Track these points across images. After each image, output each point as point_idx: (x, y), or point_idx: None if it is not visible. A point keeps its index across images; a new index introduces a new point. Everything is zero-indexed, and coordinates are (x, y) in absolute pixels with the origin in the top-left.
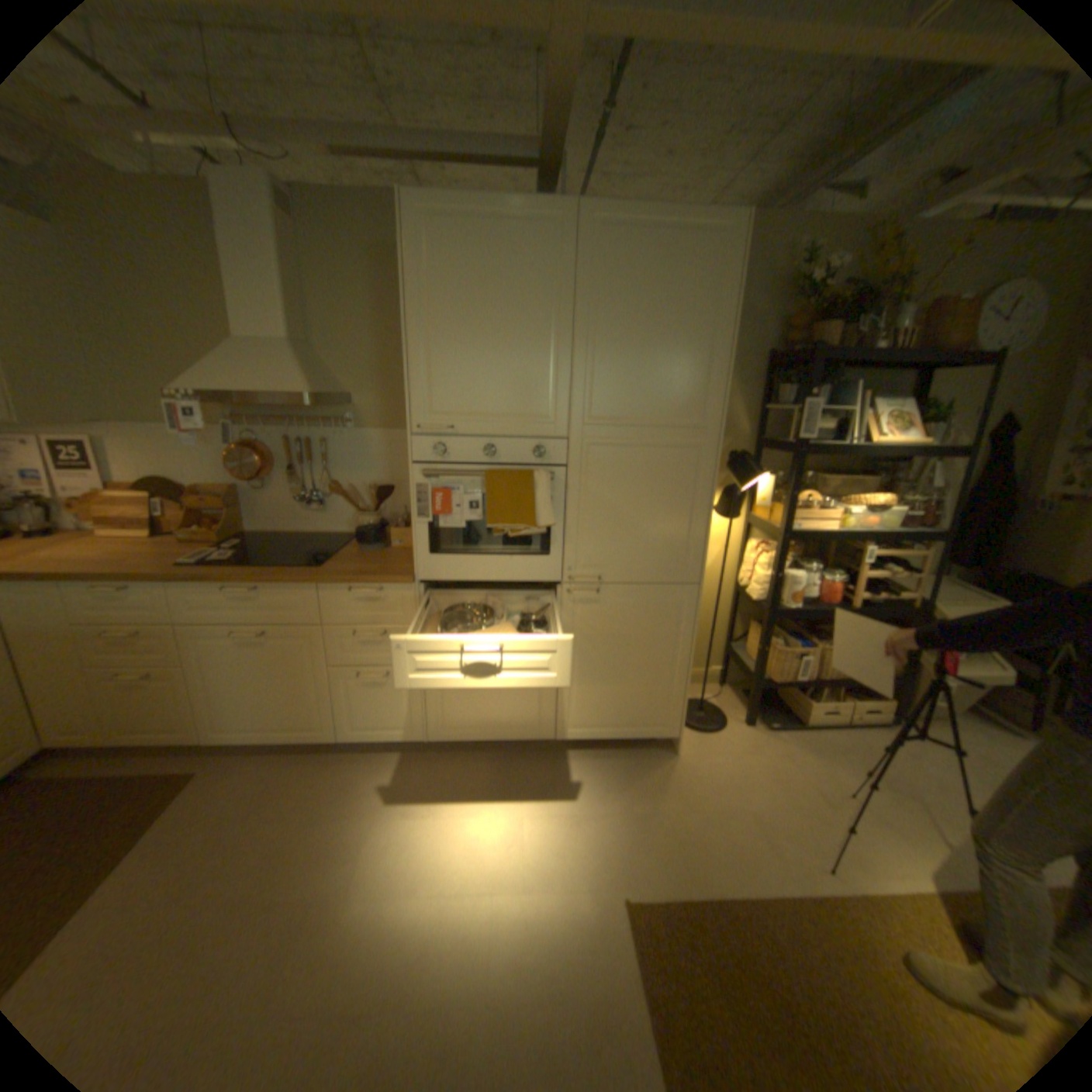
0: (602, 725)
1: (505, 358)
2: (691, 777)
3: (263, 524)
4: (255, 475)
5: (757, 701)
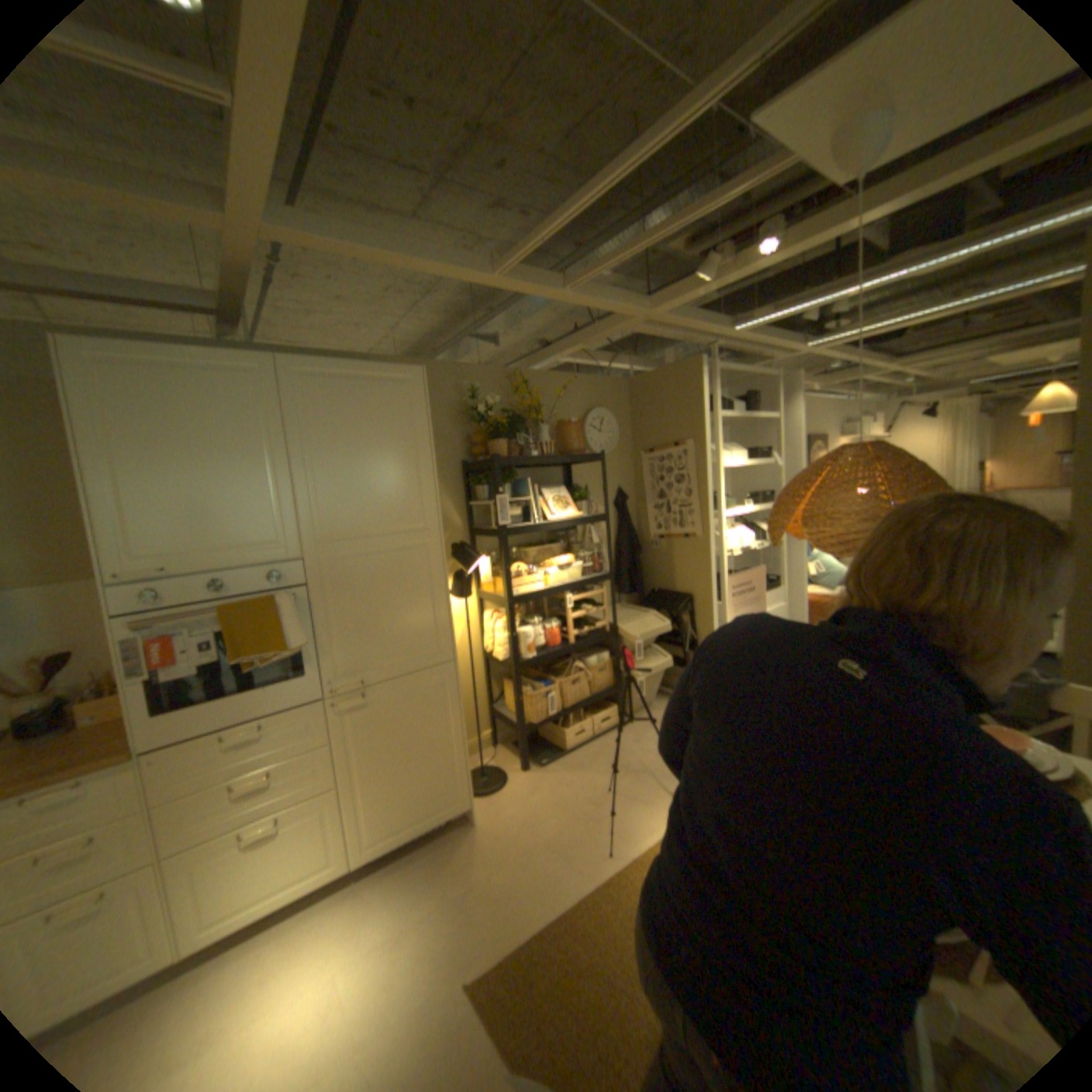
0: (395, 833)
1: (217, 494)
2: (489, 841)
3: None
4: None
5: (524, 747)
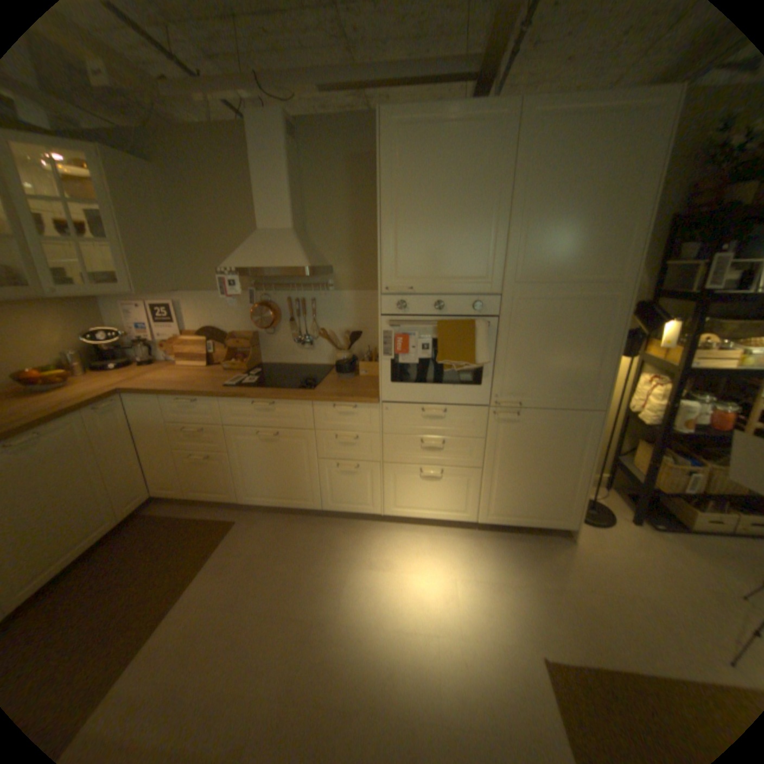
0: (515, 516)
1: (454, 233)
2: (589, 564)
3: (273, 358)
4: (270, 325)
5: (646, 506)
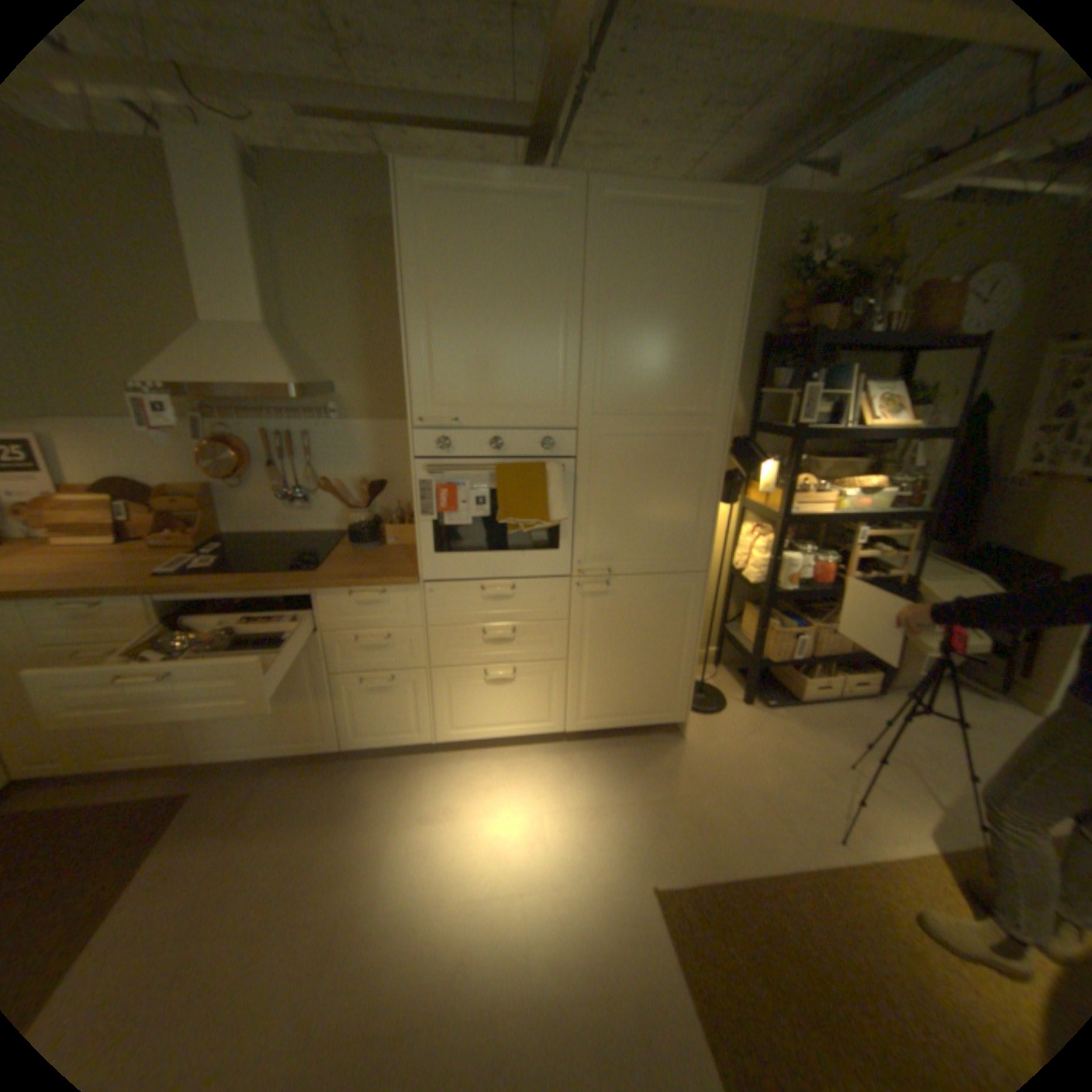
0: (611, 716)
1: (512, 346)
2: (699, 760)
3: (242, 525)
4: (233, 473)
5: (755, 681)
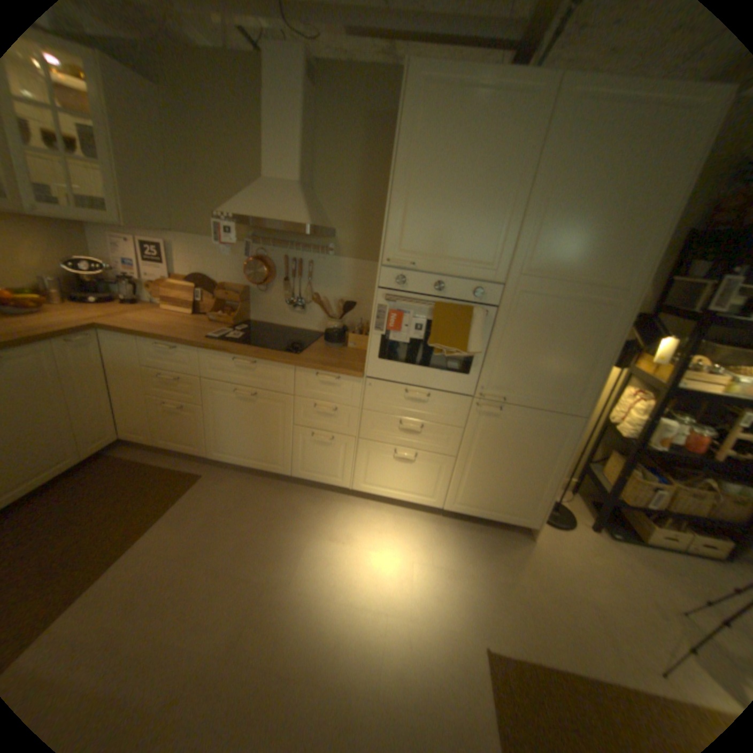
0: (480, 507)
1: (466, 212)
2: (544, 562)
3: (261, 317)
4: (262, 282)
5: (607, 515)
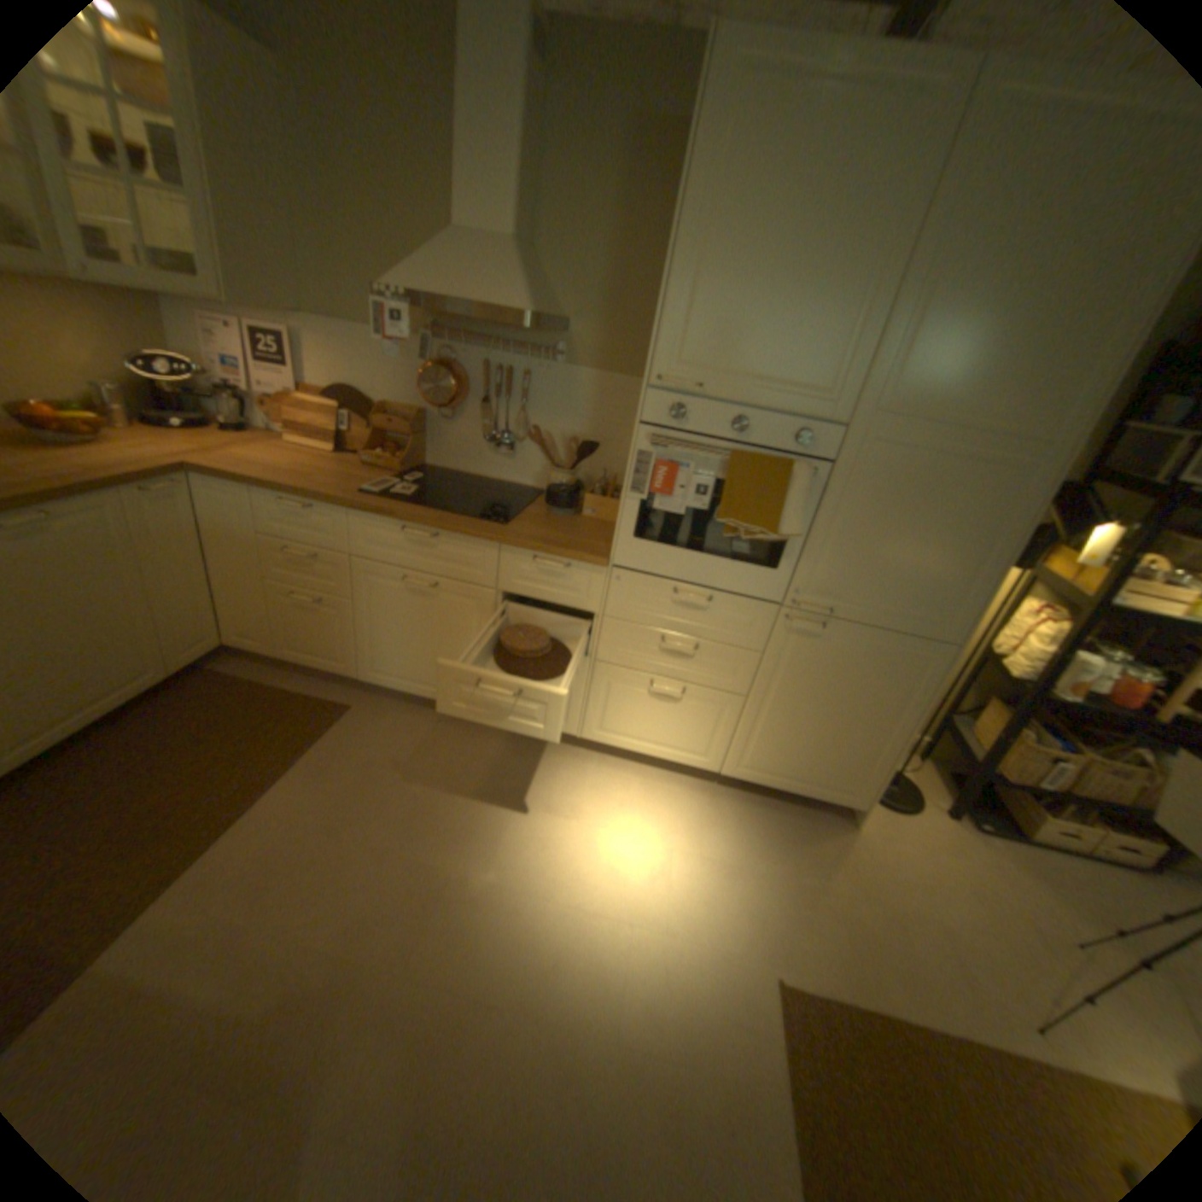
0: (778, 775)
1: (795, 301)
2: (871, 861)
3: (444, 461)
4: (447, 403)
5: (974, 795)
